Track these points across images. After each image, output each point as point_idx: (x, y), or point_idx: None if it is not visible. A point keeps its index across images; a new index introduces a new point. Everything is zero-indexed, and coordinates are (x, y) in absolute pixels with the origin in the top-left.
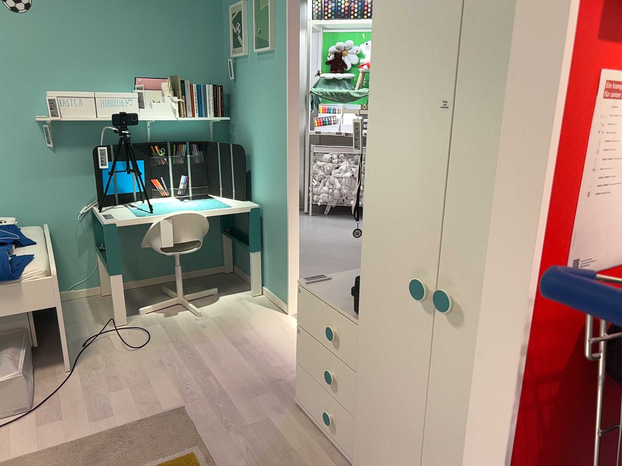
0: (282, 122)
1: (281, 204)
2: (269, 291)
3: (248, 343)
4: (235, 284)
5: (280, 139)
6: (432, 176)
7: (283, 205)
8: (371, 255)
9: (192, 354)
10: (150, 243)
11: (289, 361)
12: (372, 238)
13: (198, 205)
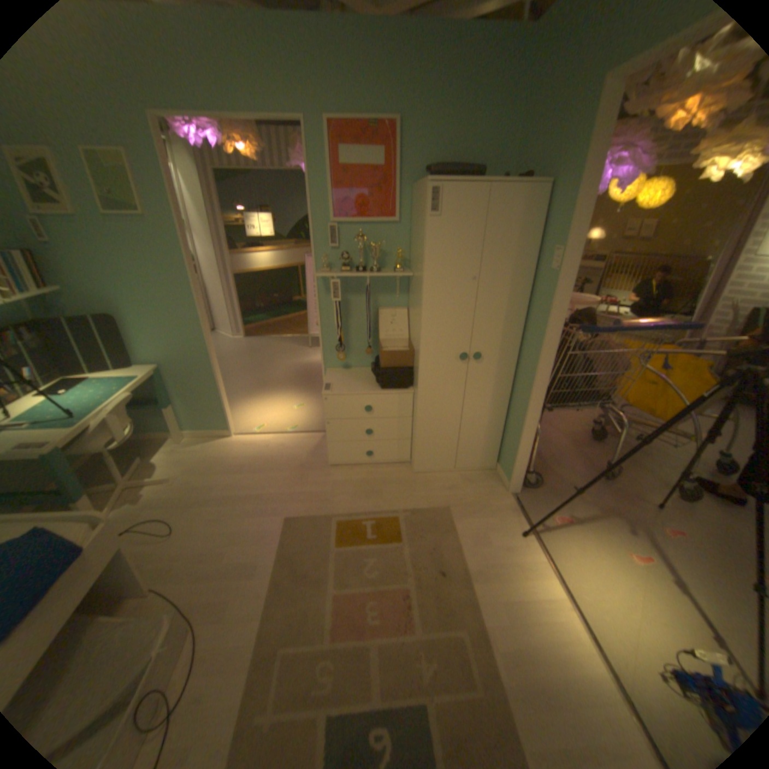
0: (181, 285)
1: (197, 357)
2: (193, 432)
3: (243, 466)
4: (138, 447)
5: (181, 301)
6: (466, 310)
7: (201, 356)
8: (427, 353)
9: (222, 500)
10: (79, 451)
11: (285, 455)
12: (427, 345)
13: (94, 390)
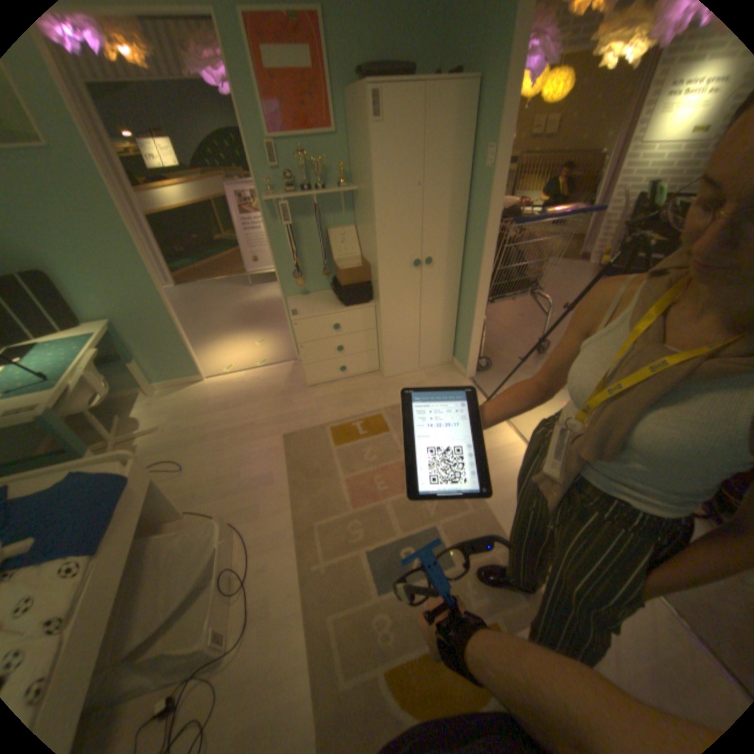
0: (113, 227)
1: (149, 304)
2: (163, 382)
3: (226, 403)
4: (109, 407)
5: (117, 245)
6: (414, 217)
7: (153, 303)
8: (384, 264)
9: (217, 433)
10: (62, 412)
11: (263, 386)
12: (383, 256)
13: (52, 352)
